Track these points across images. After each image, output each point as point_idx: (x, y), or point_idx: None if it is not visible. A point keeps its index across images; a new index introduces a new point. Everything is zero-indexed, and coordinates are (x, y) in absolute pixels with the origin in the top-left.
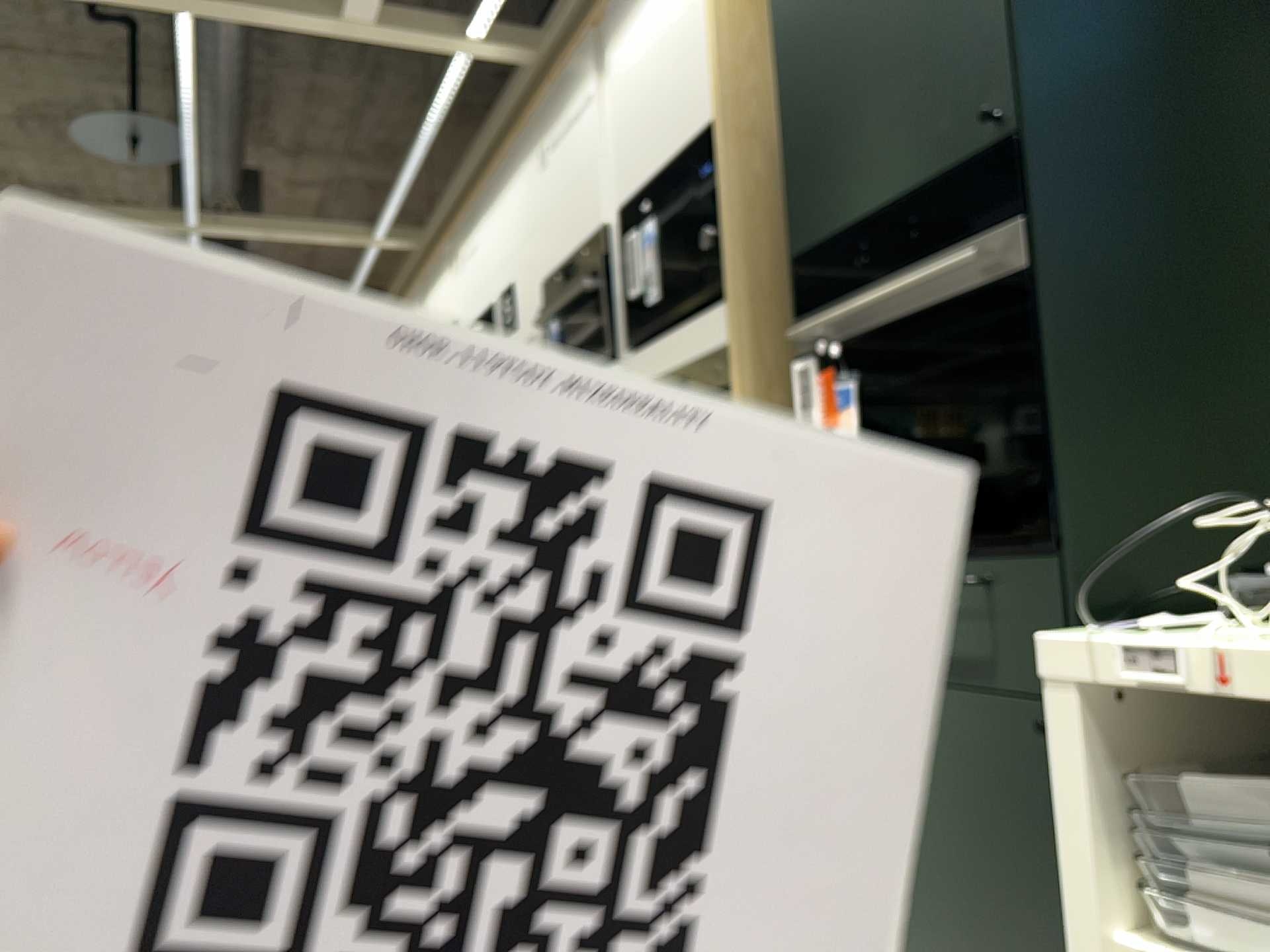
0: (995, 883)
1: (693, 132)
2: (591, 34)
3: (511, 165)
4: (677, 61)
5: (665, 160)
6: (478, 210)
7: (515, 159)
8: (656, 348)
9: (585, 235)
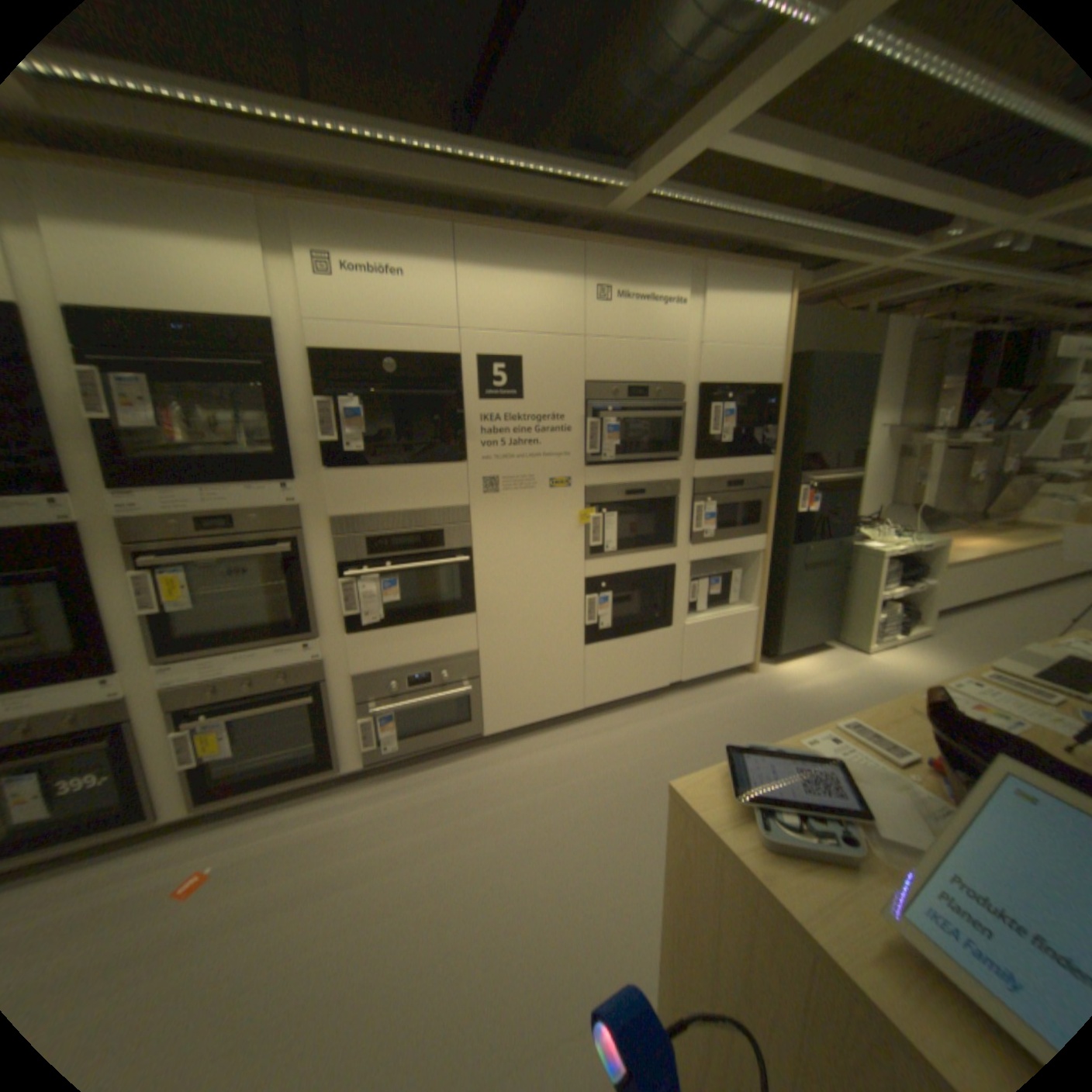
0: (821, 605)
1: (764, 381)
2: (689, 263)
3: (530, 255)
4: (760, 343)
5: (743, 381)
6: (418, 241)
7: (543, 257)
8: (719, 463)
9: (657, 380)
